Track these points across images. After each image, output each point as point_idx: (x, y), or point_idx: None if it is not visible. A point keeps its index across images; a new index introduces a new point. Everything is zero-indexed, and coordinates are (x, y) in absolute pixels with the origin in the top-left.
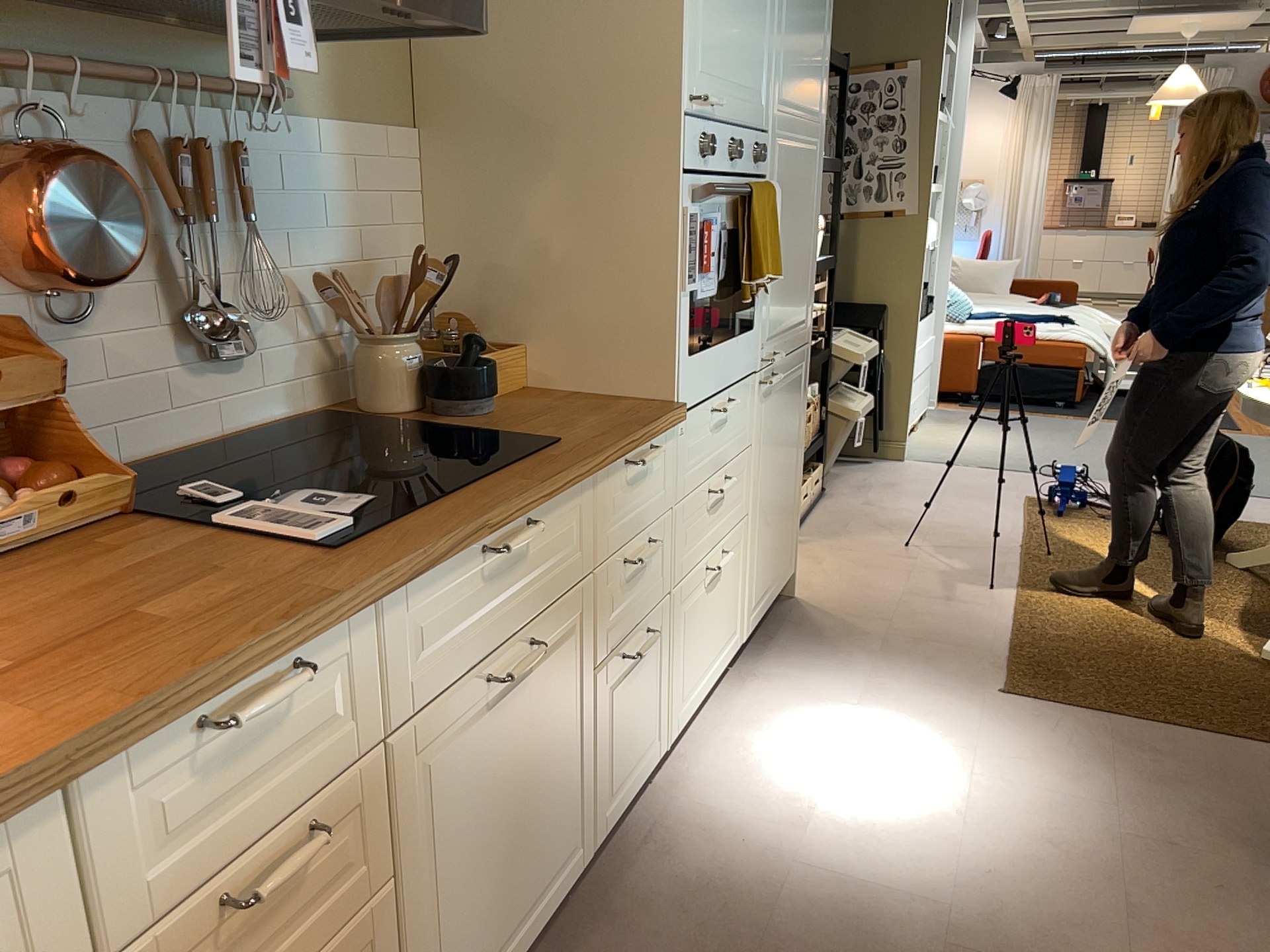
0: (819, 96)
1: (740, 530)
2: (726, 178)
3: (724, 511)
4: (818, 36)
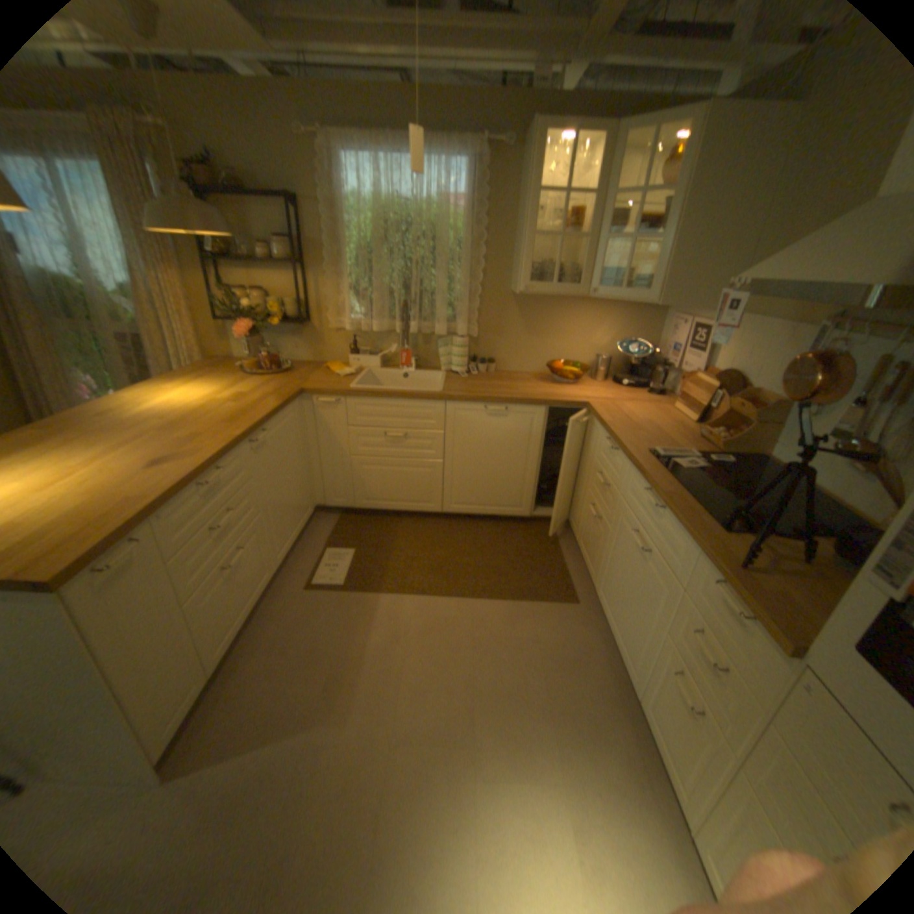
0: None
1: None
2: None
3: None
4: None
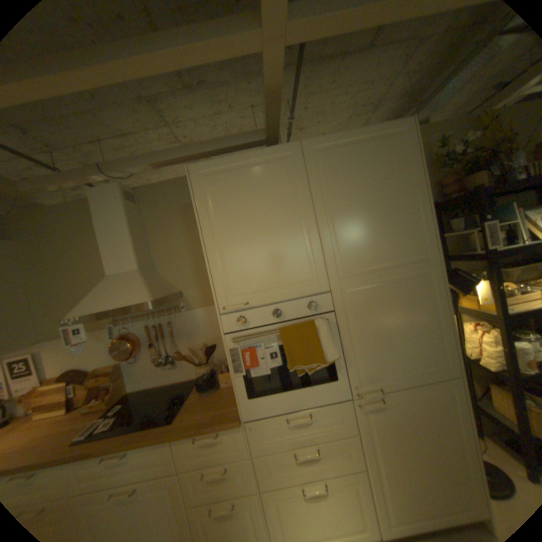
0: (416, 247)
1: (353, 478)
2: (271, 325)
3: (321, 467)
4: (399, 221)
